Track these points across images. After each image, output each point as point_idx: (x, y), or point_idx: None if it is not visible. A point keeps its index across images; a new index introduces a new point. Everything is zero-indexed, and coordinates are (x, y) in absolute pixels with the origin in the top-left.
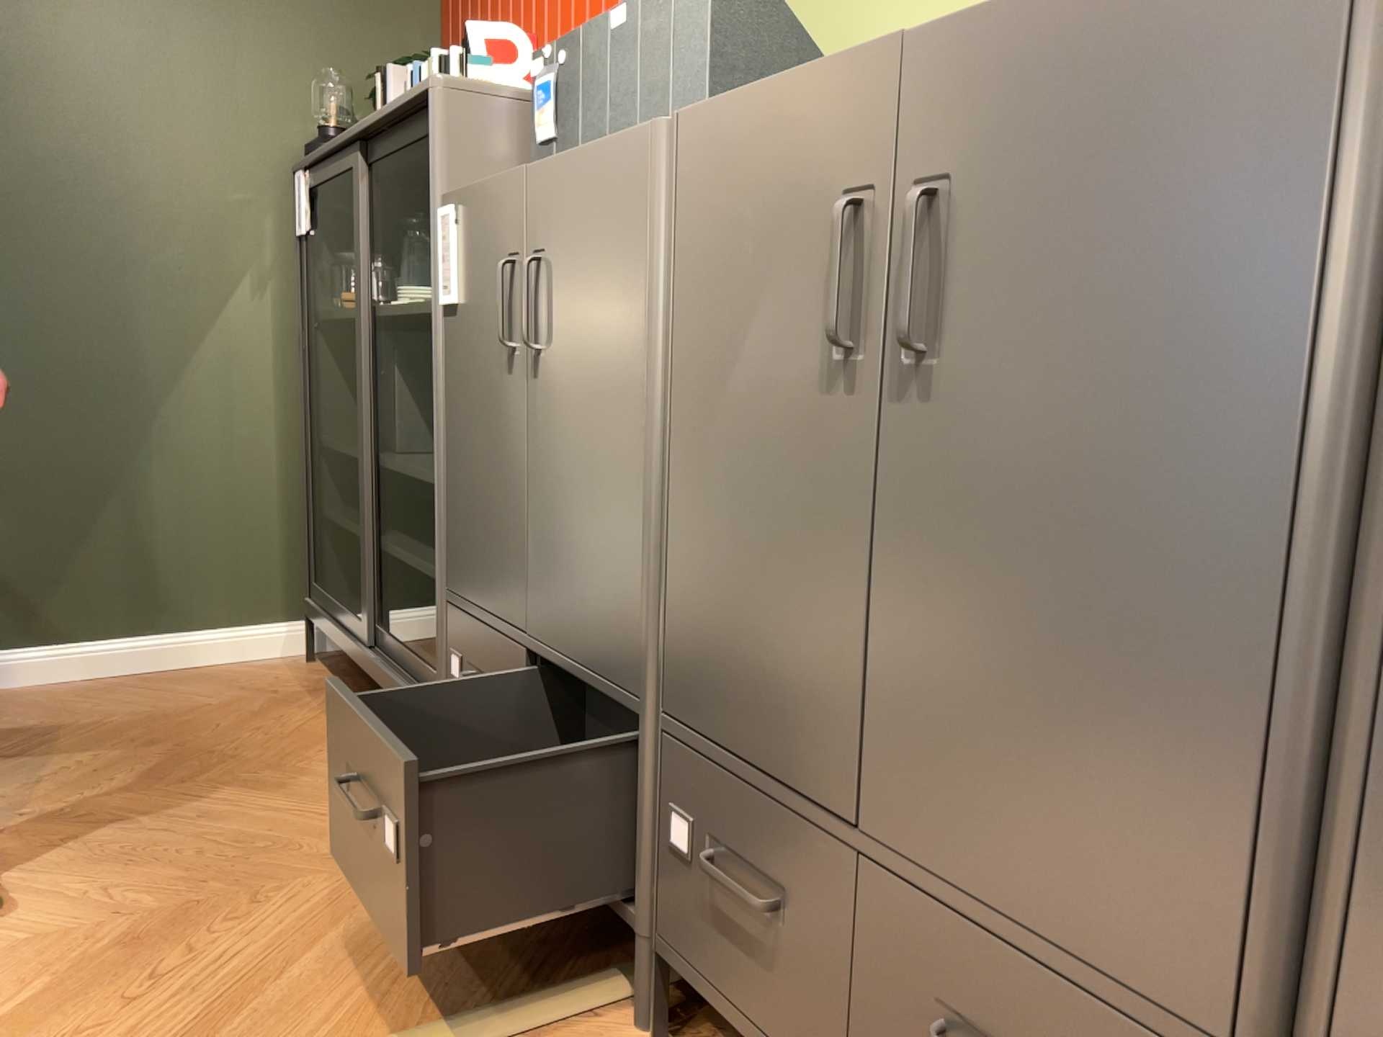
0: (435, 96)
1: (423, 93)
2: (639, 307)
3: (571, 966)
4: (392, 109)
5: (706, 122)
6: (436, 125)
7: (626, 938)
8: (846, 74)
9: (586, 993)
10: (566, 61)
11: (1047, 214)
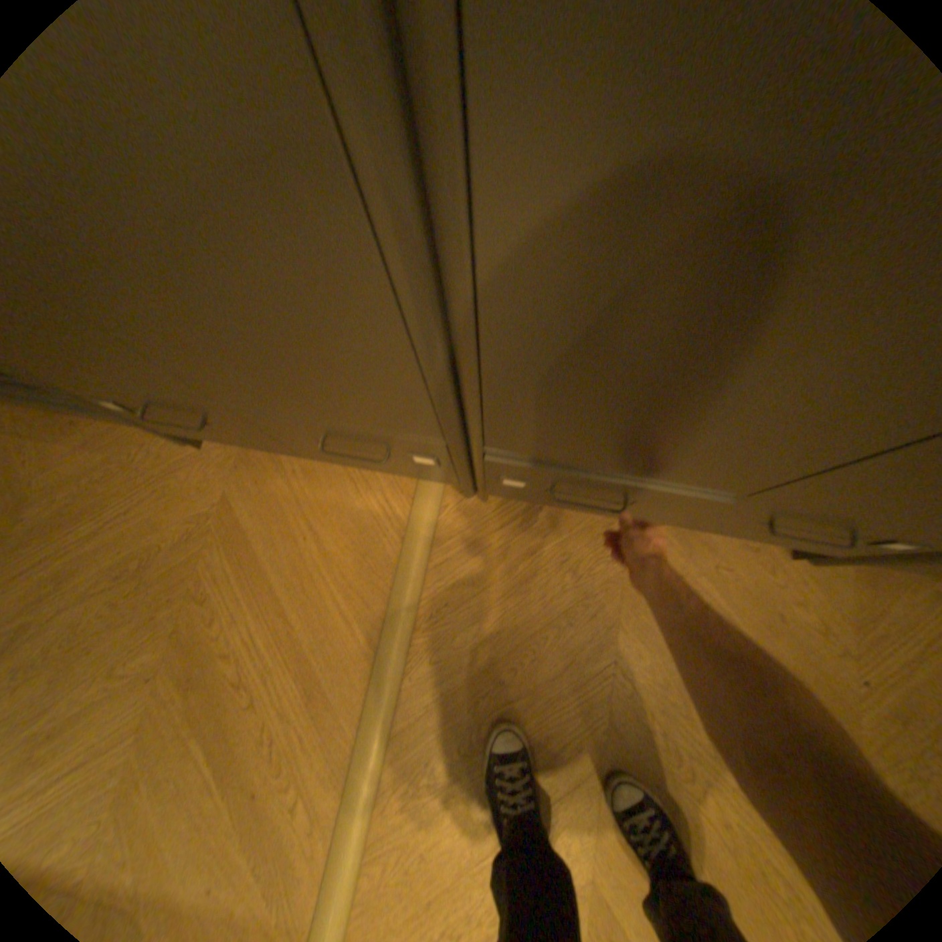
0: None
1: None
2: None
3: (397, 489)
4: None
5: None
6: None
7: None
8: None
9: (430, 503)
10: None
11: None
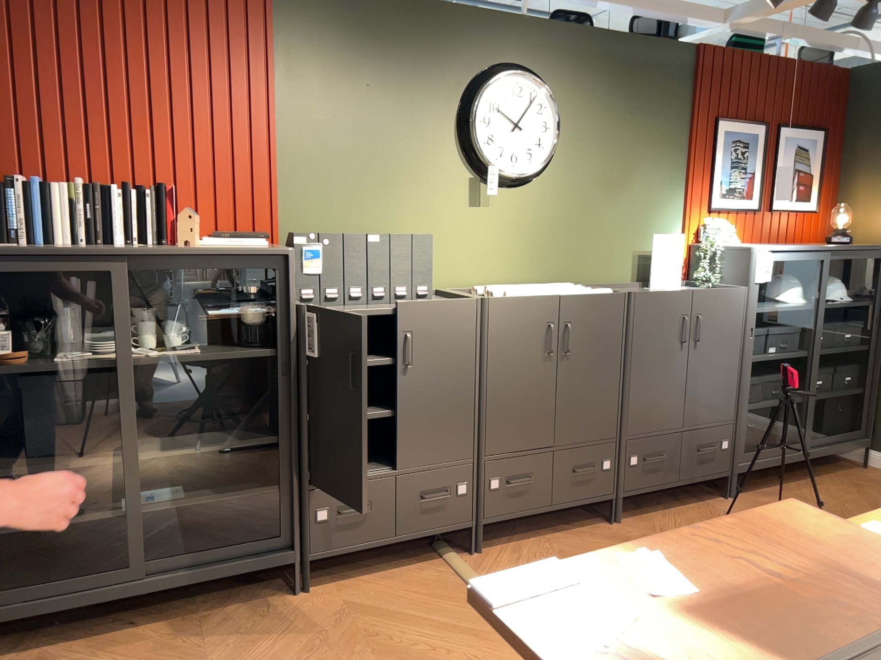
0: (290, 256)
1: (276, 252)
2: (471, 348)
3: (435, 565)
4: (218, 249)
5: (501, 302)
6: (291, 270)
7: (421, 555)
8: (547, 299)
9: (458, 559)
10: (328, 241)
11: (589, 329)
